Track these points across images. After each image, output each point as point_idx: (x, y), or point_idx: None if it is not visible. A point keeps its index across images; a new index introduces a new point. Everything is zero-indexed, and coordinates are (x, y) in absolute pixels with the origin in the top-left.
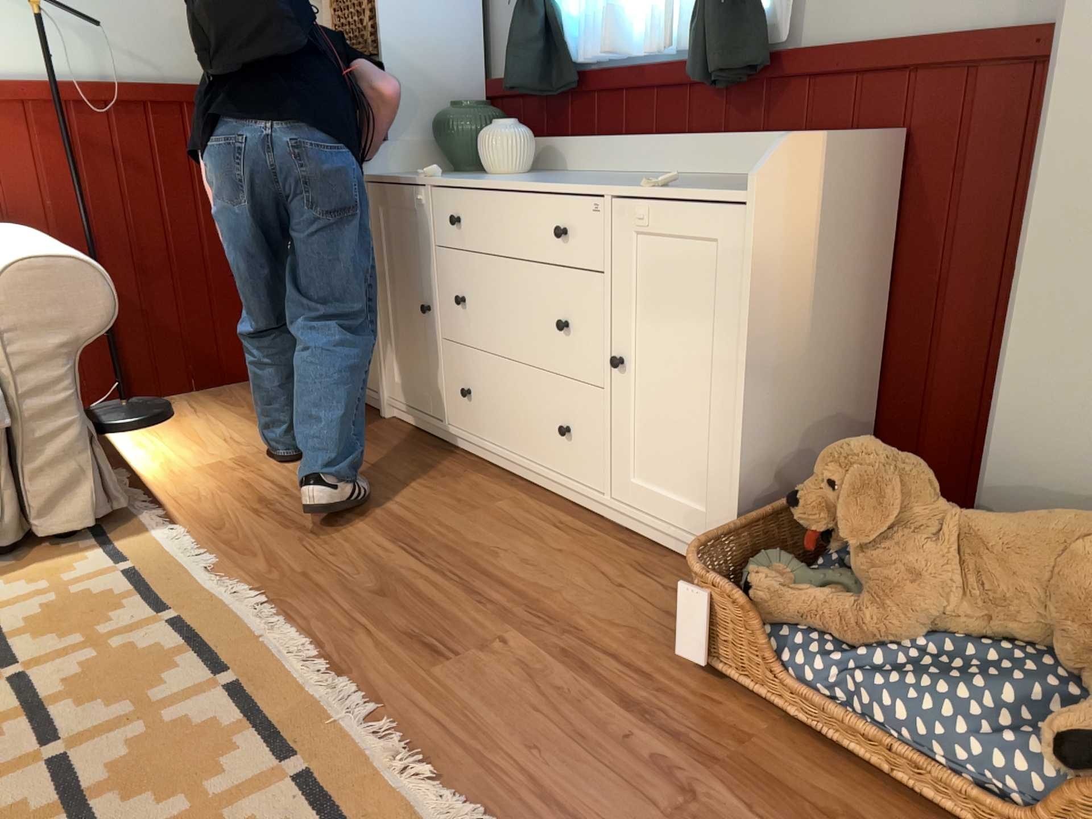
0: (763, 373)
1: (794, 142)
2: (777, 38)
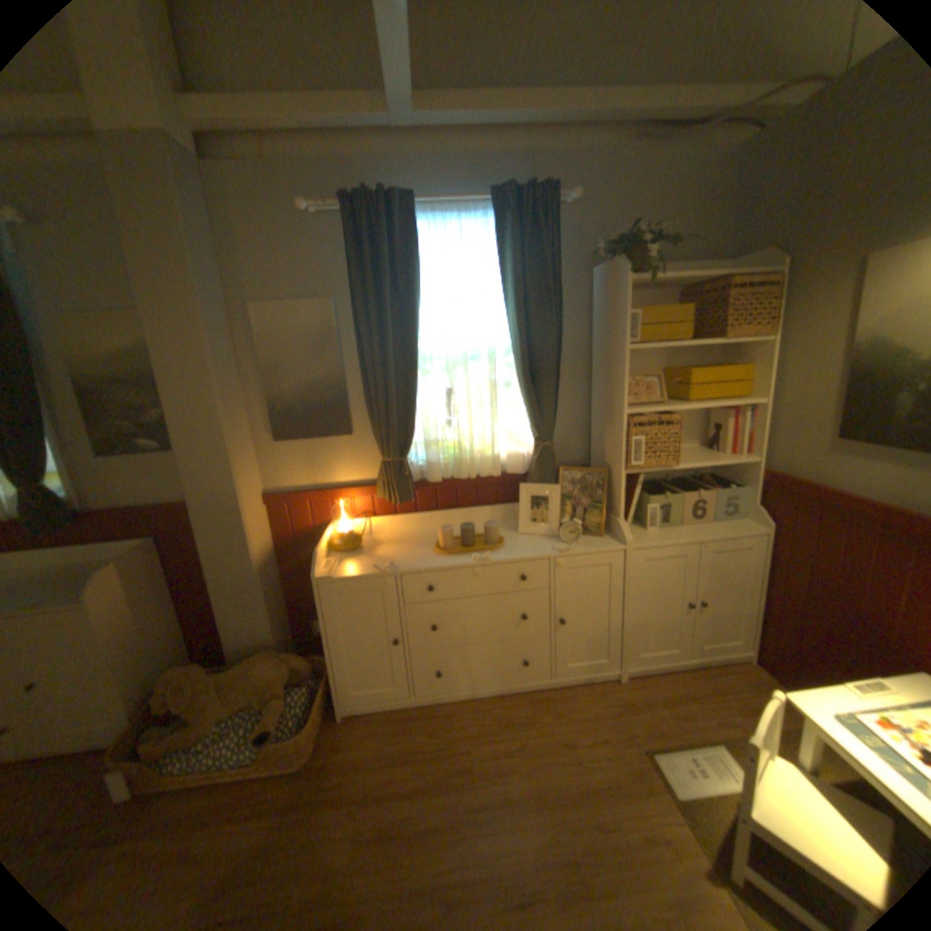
0: (119, 663)
1: (99, 576)
2: (76, 508)
